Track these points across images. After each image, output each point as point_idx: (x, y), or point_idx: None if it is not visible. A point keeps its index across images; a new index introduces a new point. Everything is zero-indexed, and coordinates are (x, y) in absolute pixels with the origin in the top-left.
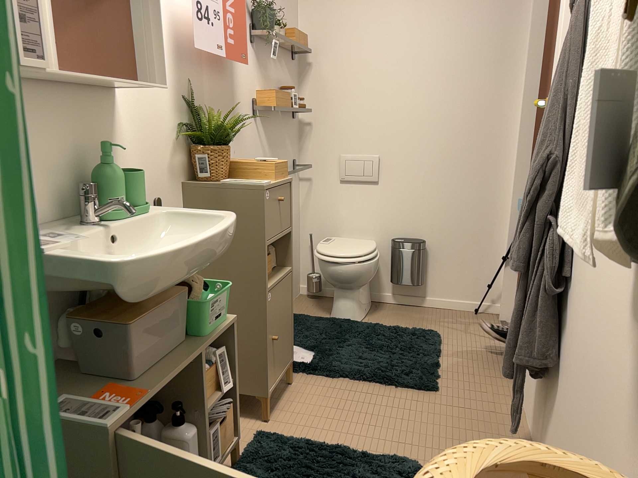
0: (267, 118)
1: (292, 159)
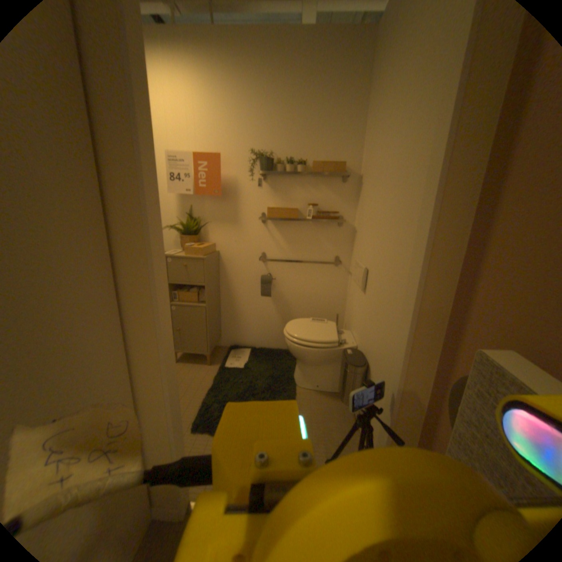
0: (284, 222)
1: (332, 254)
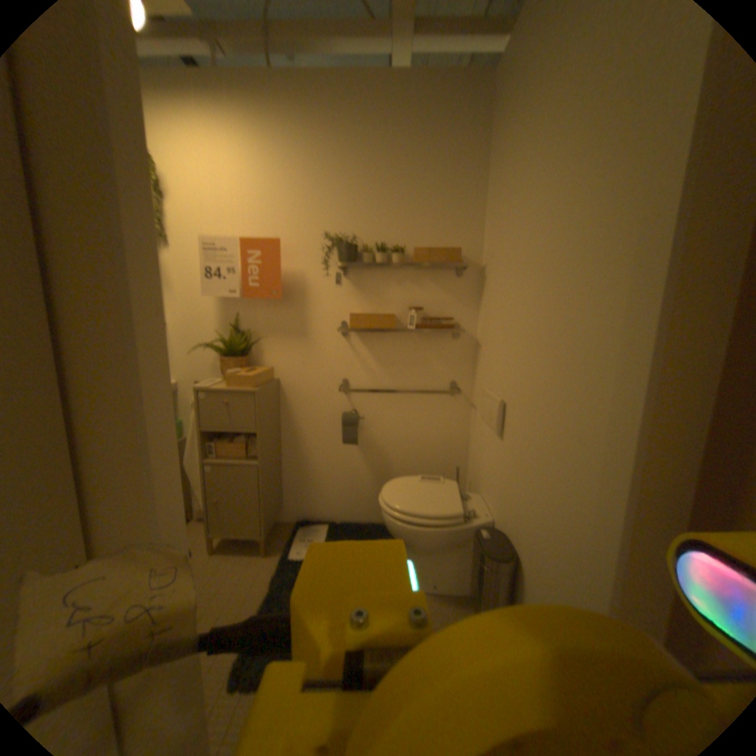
0: (374, 334)
1: (446, 378)
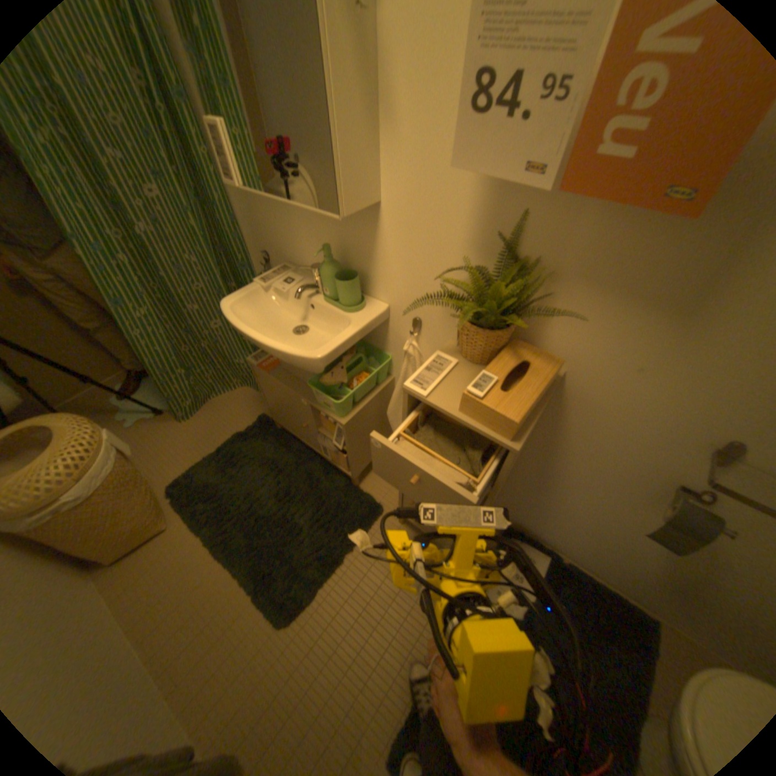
0: None
1: None
